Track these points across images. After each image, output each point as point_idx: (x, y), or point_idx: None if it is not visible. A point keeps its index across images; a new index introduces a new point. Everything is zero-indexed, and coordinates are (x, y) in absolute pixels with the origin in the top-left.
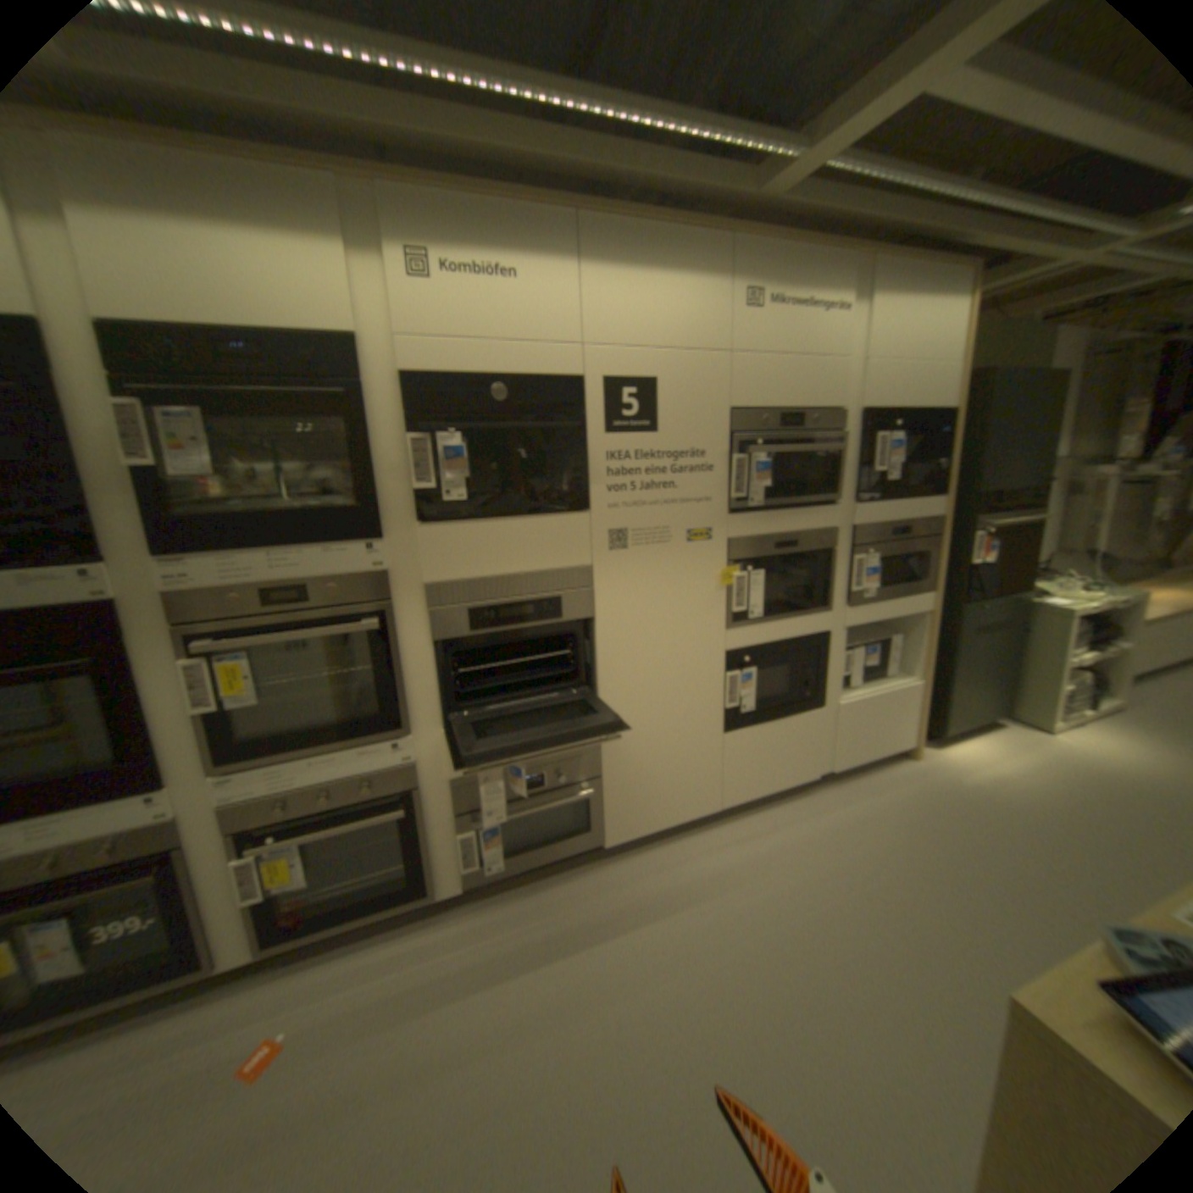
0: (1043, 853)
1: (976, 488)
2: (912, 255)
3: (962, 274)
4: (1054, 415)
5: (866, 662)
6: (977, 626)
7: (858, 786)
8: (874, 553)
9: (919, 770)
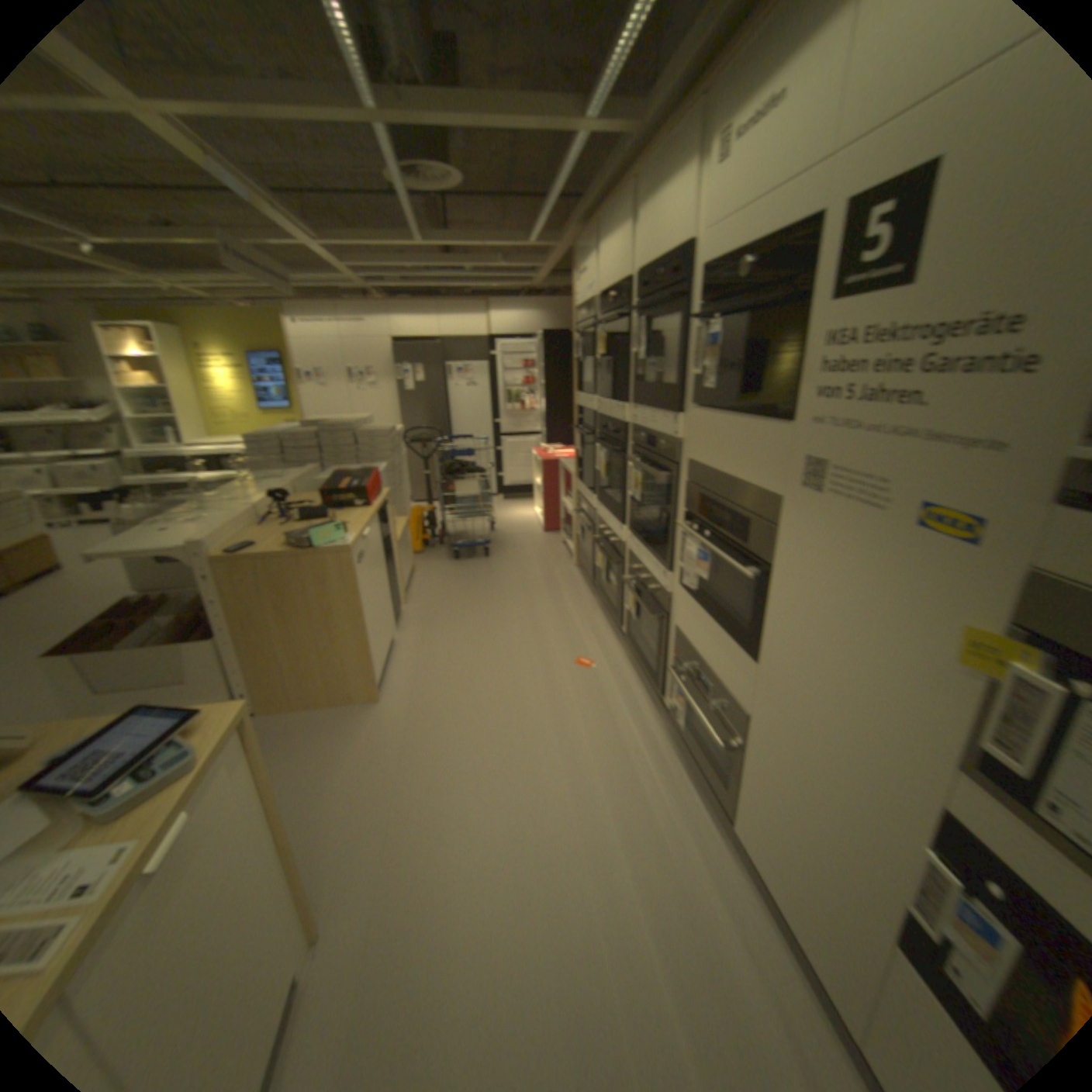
0: None
1: None
2: None
3: None
4: None
5: None
6: None
7: None
8: None
9: None
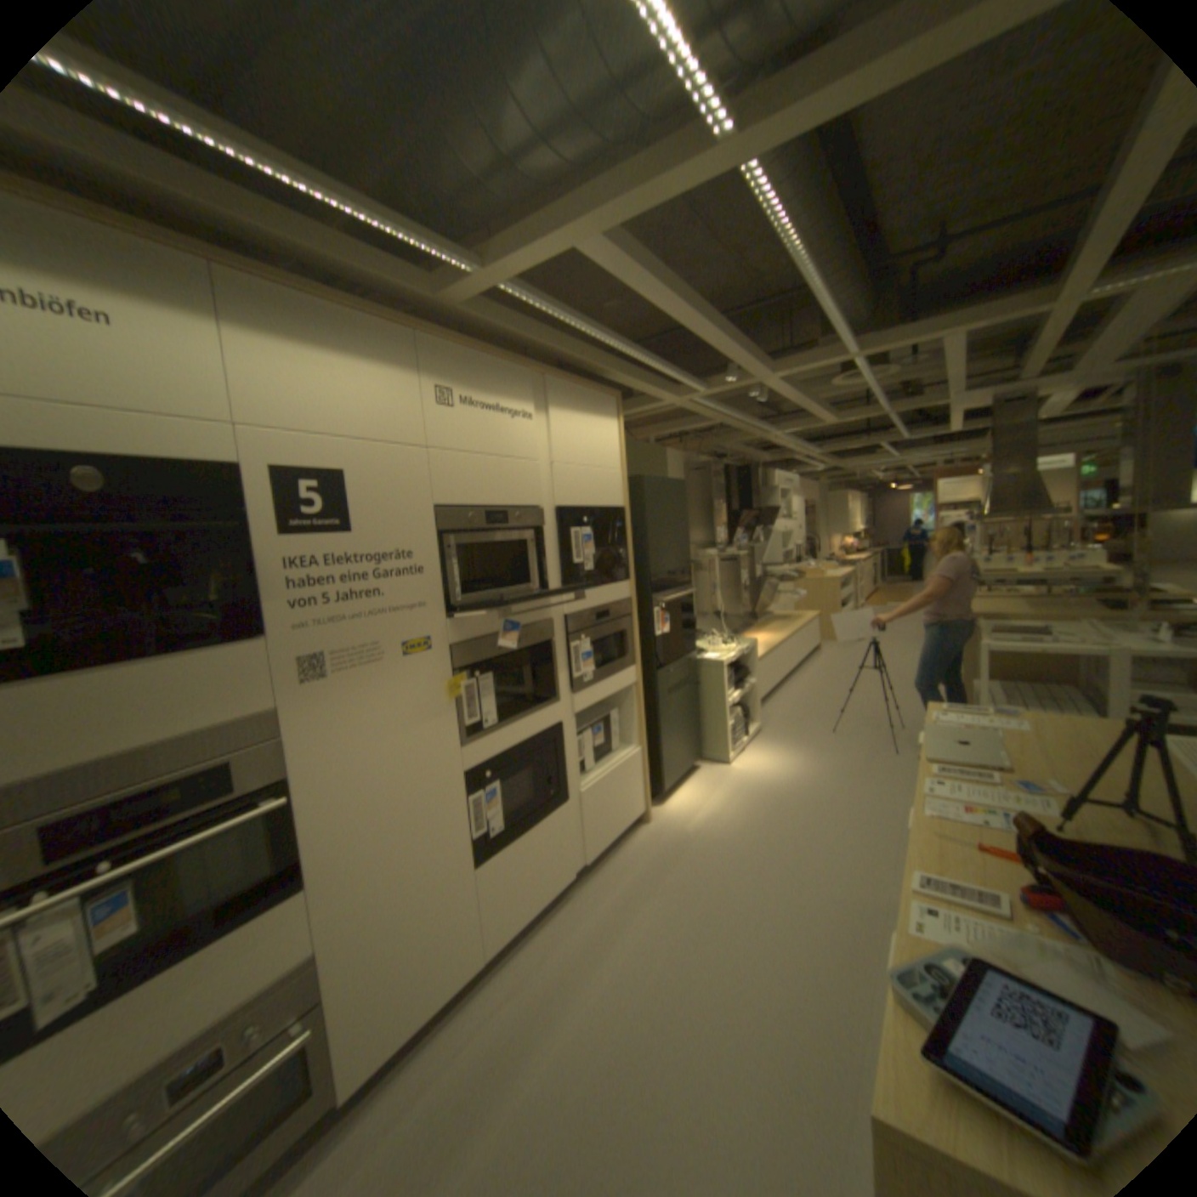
0: (755, 876)
1: (646, 573)
2: (572, 381)
3: (608, 402)
4: (682, 514)
5: (594, 743)
6: (666, 688)
7: (608, 871)
8: (584, 638)
9: (651, 832)
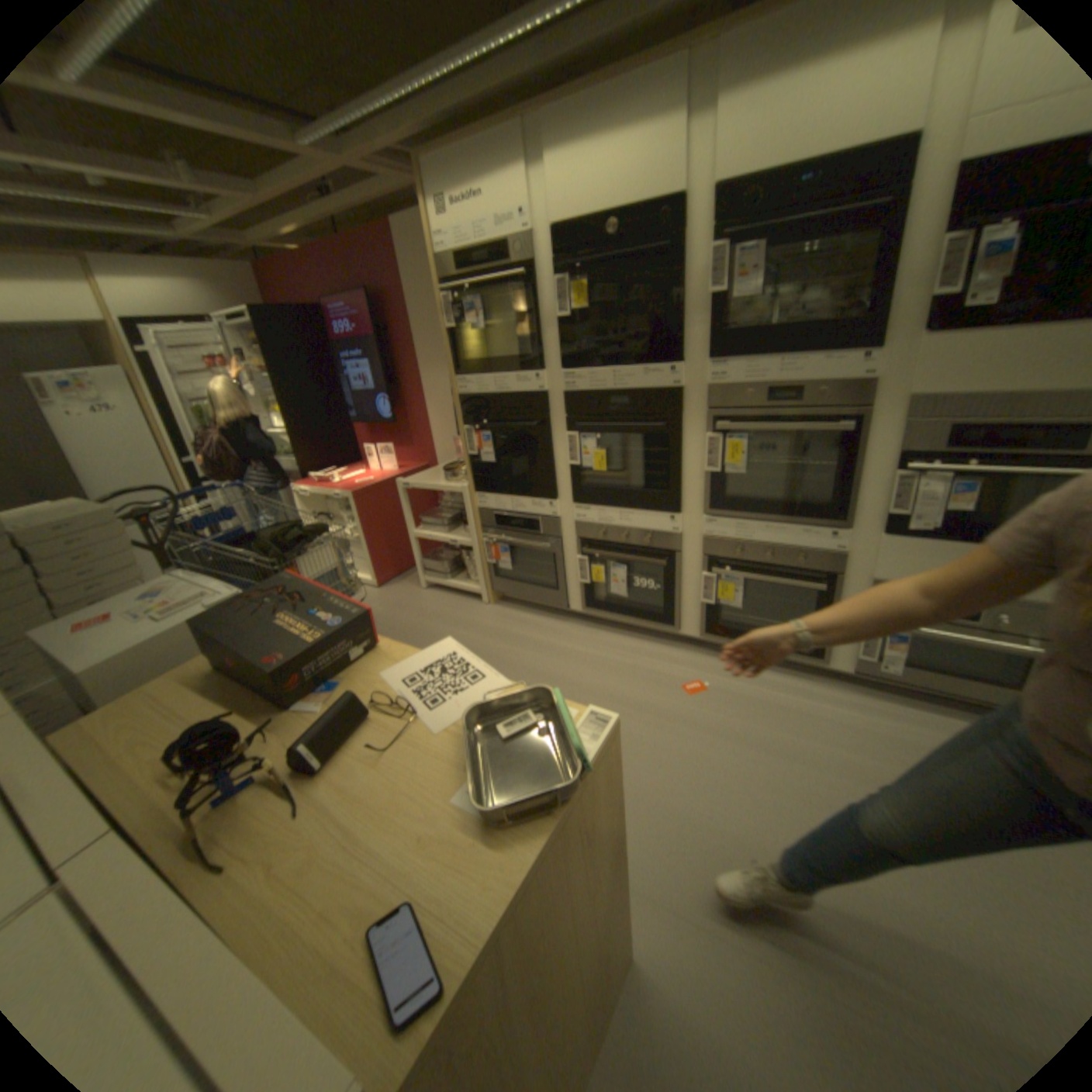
0: None
1: None
2: None
3: None
4: None
5: None
6: None
7: None
8: None
9: None
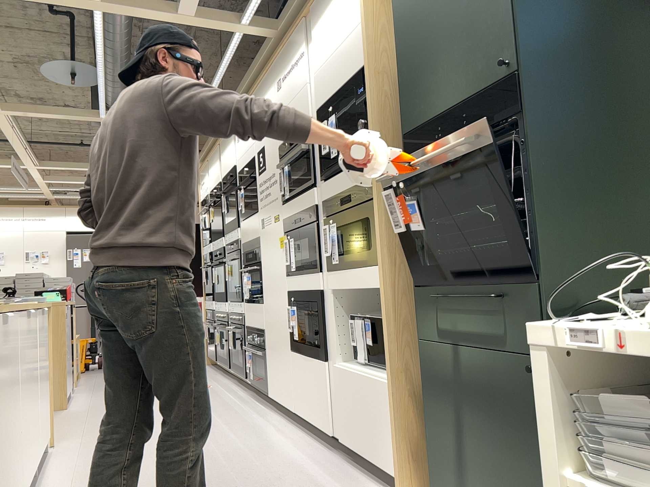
0: None
1: (408, 130)
2: None
3: None
4: None
5: (360, 336)
6: (440, 324)
7: (348, 469)
8: (333, 222)
9: None
